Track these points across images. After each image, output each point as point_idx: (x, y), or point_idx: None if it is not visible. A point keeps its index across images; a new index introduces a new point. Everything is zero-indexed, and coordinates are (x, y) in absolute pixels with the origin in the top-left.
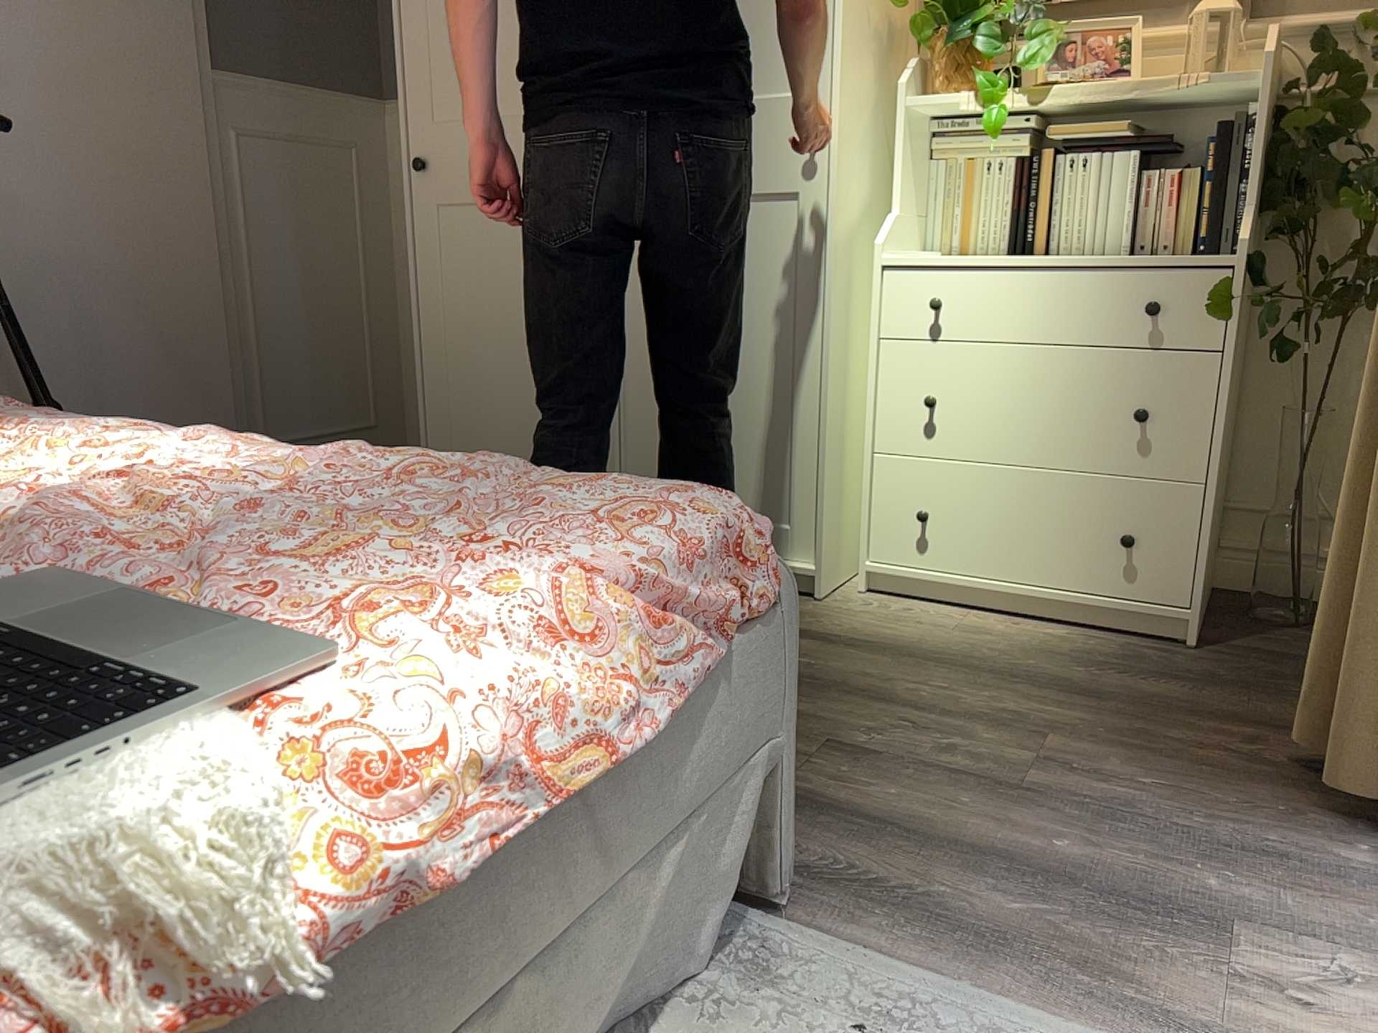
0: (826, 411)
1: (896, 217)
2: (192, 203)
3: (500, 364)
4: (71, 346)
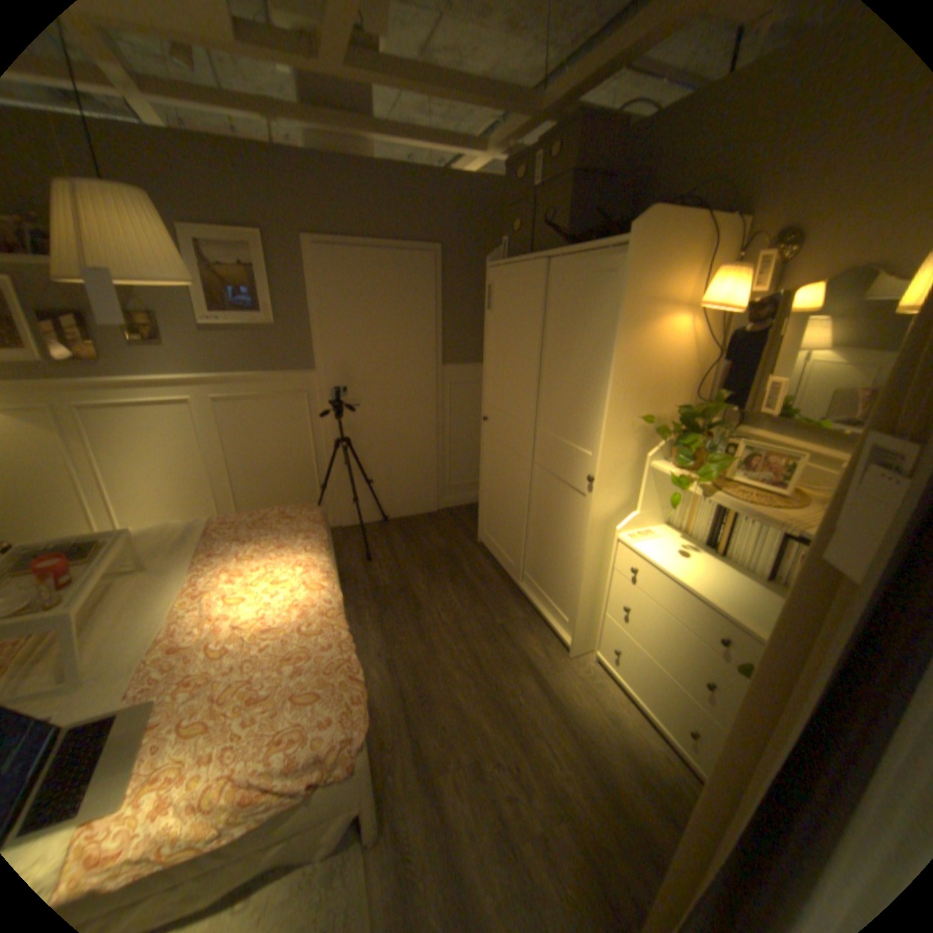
0: (581, 589)
1: (637, 514)
2: (427, 411)
3: (498, 499)
4: (382, 459)
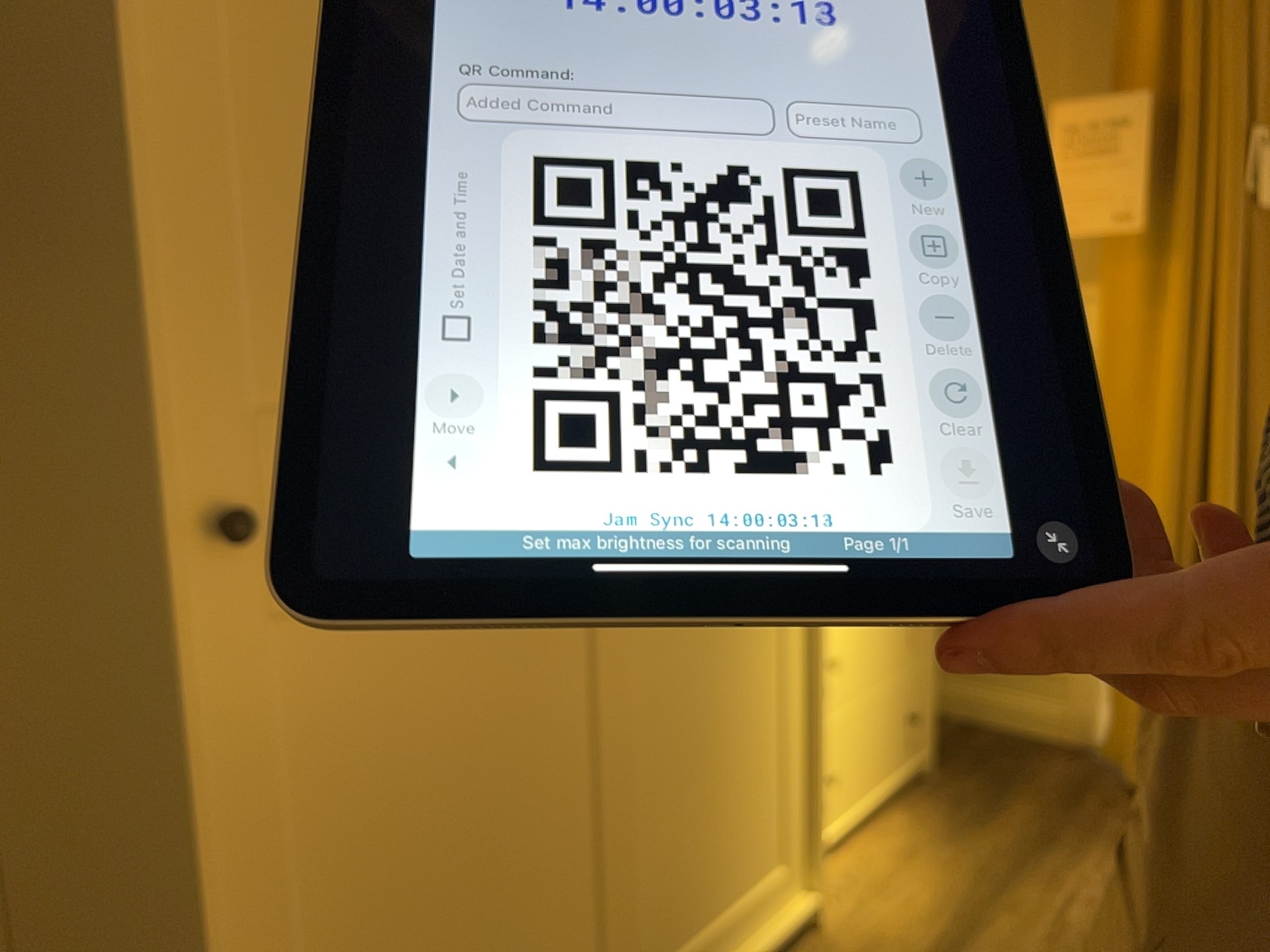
0: (818, 709)
1: None
2: None
3: (450, 893)
4: None
